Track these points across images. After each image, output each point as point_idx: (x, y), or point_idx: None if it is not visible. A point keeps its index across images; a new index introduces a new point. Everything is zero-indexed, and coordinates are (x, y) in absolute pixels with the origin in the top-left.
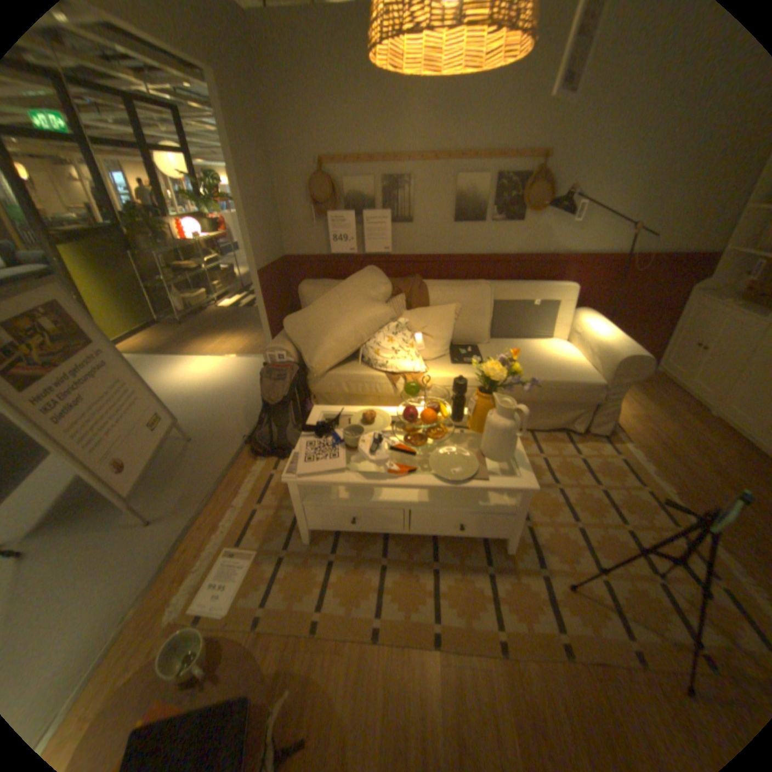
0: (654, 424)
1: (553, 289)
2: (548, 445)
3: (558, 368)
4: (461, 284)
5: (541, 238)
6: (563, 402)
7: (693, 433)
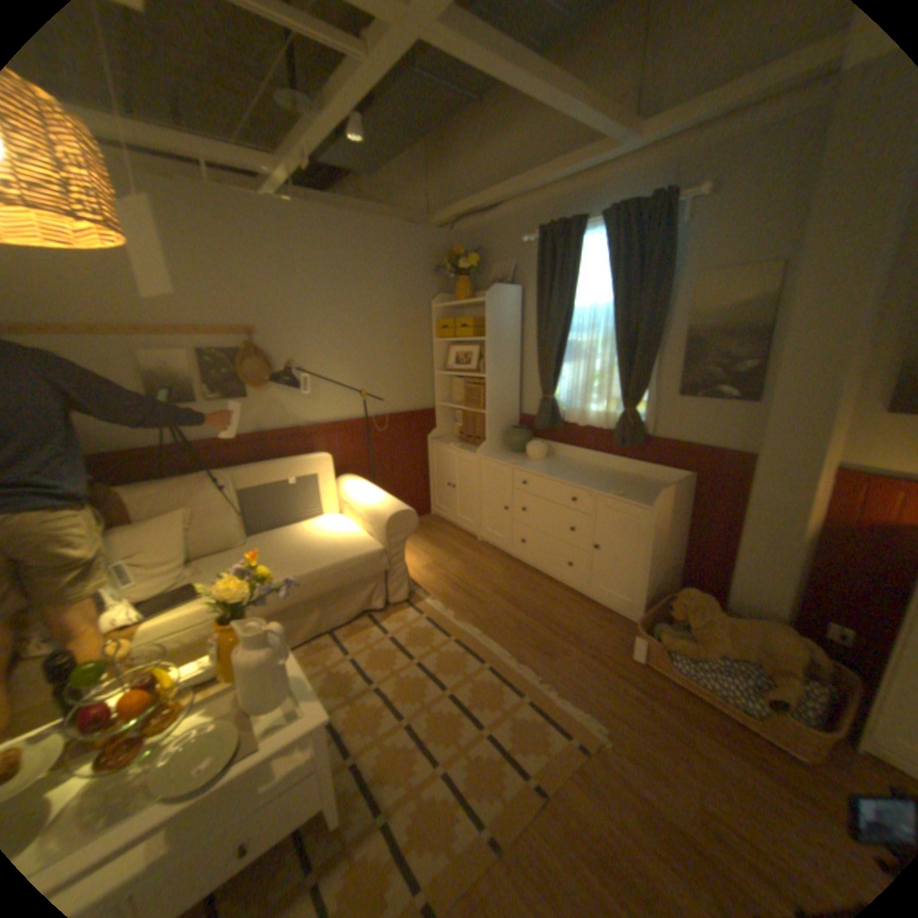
0: (442, 567)
1: (303, 464)
2: (352, 640)
3: (333, 547)
4: (181, 481)
5: (276, 413)
6: (349, 584)
7: (471, 562)
